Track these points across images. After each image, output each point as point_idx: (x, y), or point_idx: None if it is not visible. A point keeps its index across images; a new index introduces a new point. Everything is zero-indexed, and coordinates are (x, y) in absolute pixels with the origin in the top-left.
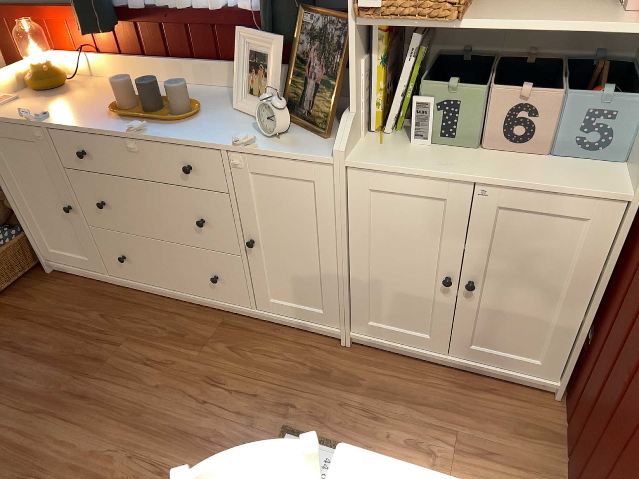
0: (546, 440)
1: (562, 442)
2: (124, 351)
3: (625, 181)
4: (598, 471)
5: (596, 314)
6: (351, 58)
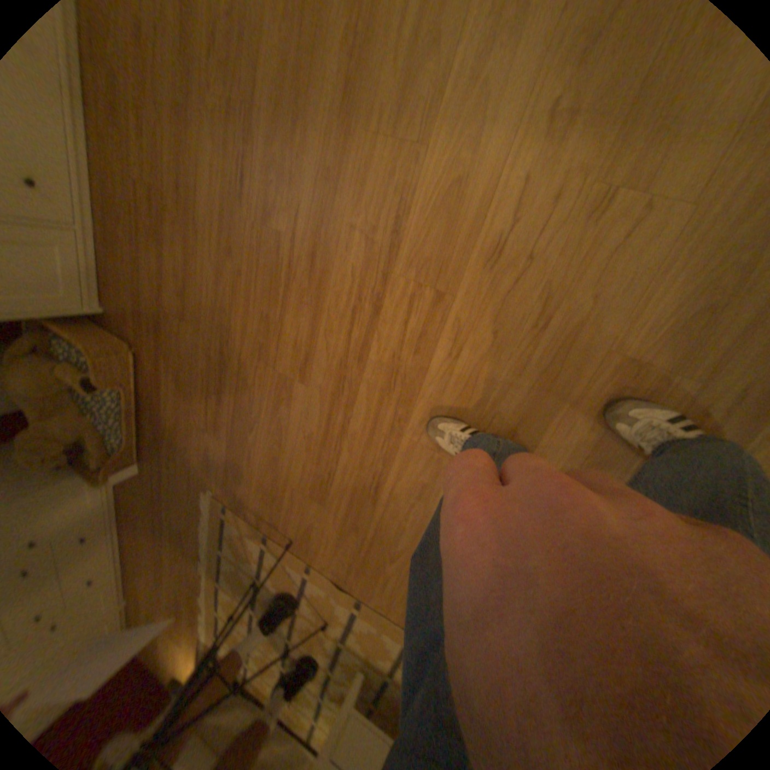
0: None
1: None
2: (133, 172)
3: None
4: None
5: None
6: None
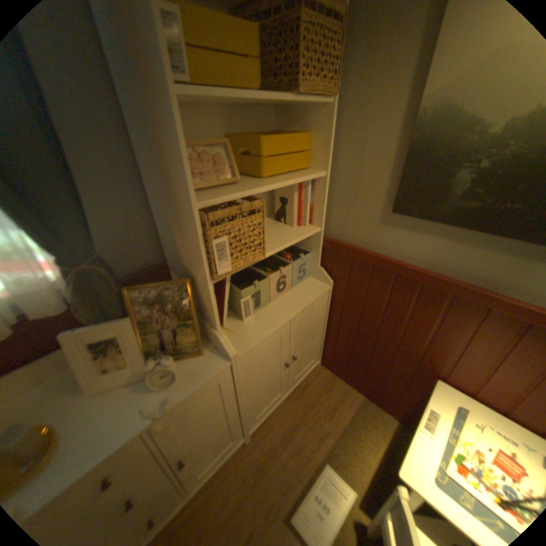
0: (336, 382)
1: (339, 378)
2: None
3: (323, 281)
4: (382, 375)
5: (328, 328)
6: (211, 299)
